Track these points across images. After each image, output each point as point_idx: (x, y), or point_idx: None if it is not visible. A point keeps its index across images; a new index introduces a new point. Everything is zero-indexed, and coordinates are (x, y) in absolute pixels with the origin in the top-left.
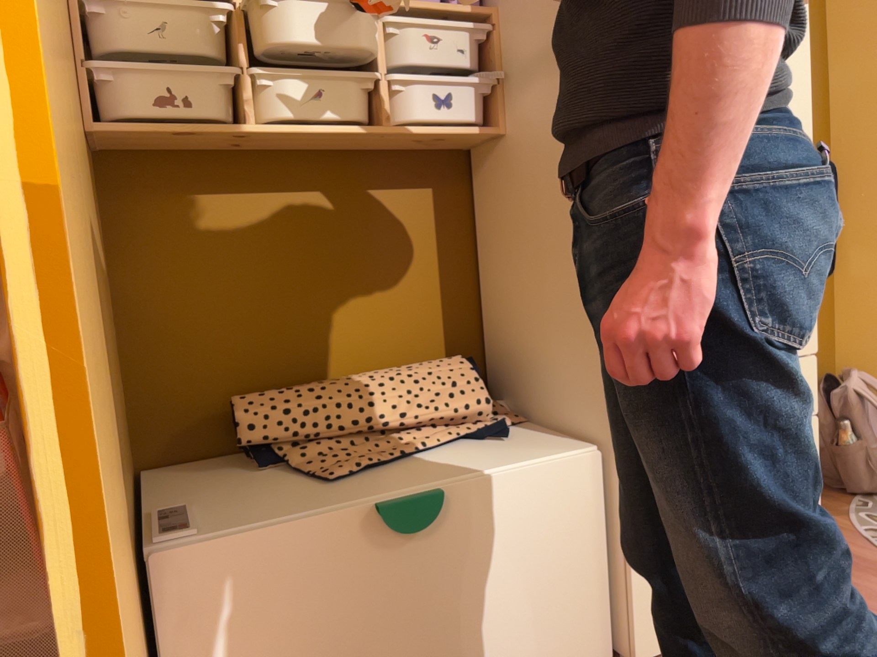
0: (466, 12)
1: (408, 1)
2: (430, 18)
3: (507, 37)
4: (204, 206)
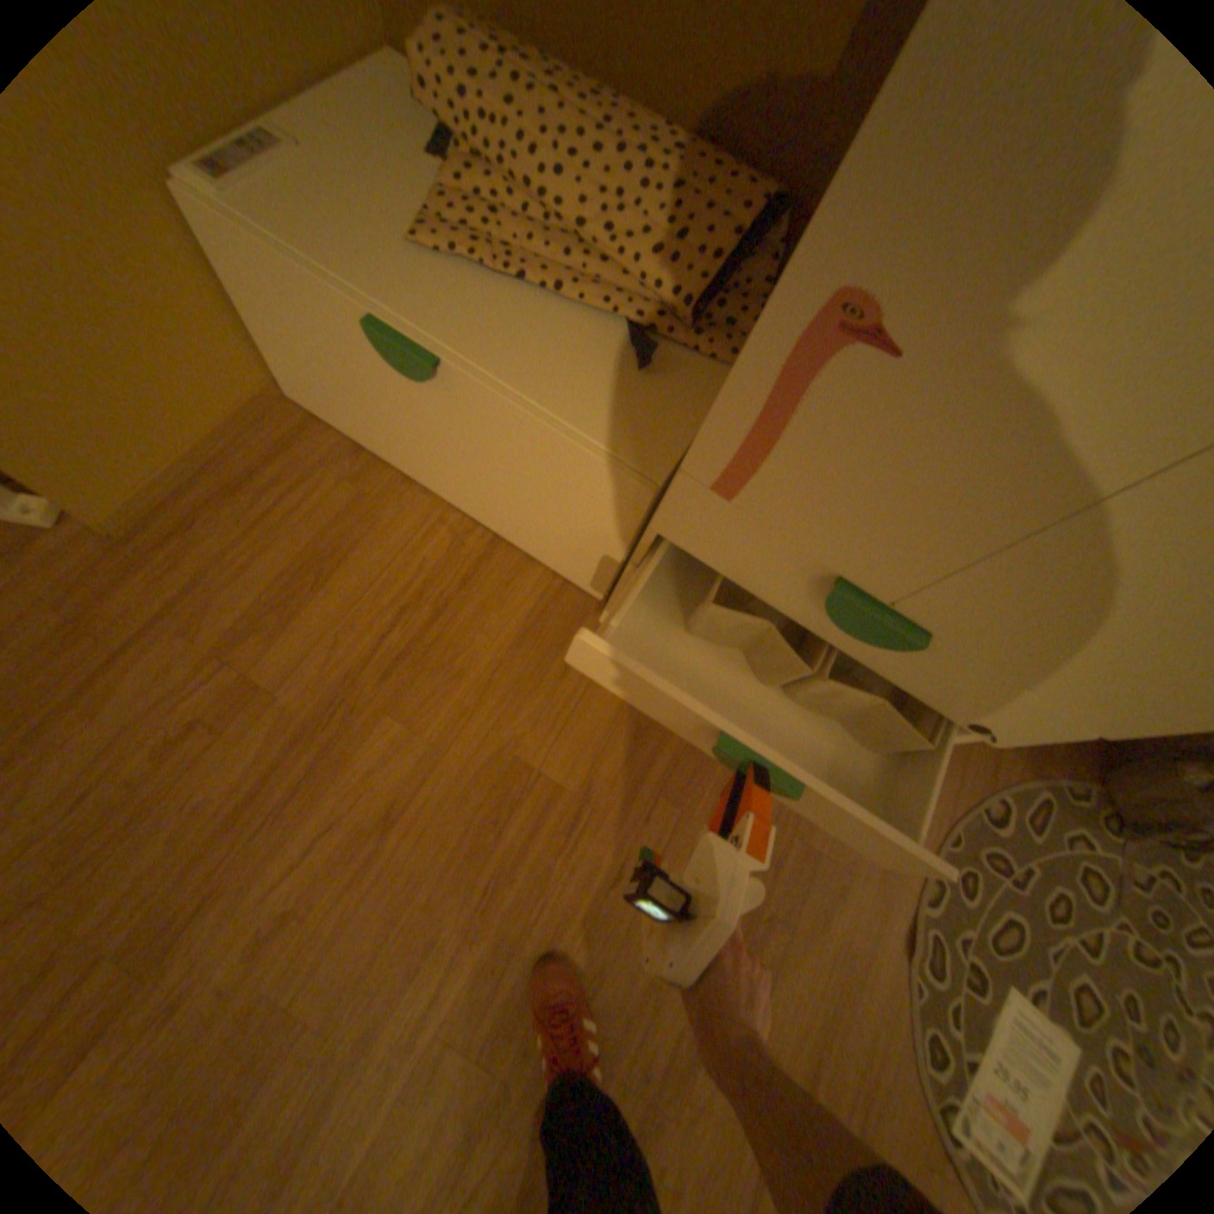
0: None
1: None
2: None
3: None
4: None
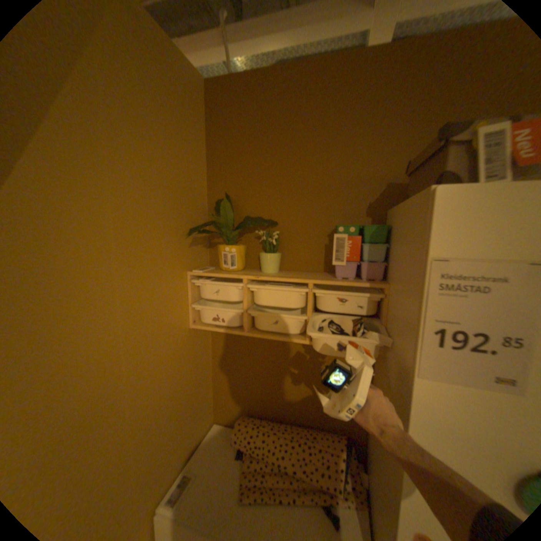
0: (365, 287)
1: (329, 280)
2: (338, 293)
3: (391, 305)
4: (244, 340)
